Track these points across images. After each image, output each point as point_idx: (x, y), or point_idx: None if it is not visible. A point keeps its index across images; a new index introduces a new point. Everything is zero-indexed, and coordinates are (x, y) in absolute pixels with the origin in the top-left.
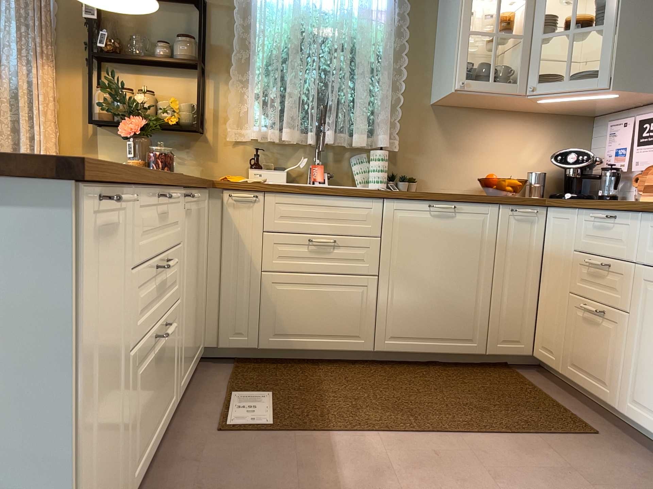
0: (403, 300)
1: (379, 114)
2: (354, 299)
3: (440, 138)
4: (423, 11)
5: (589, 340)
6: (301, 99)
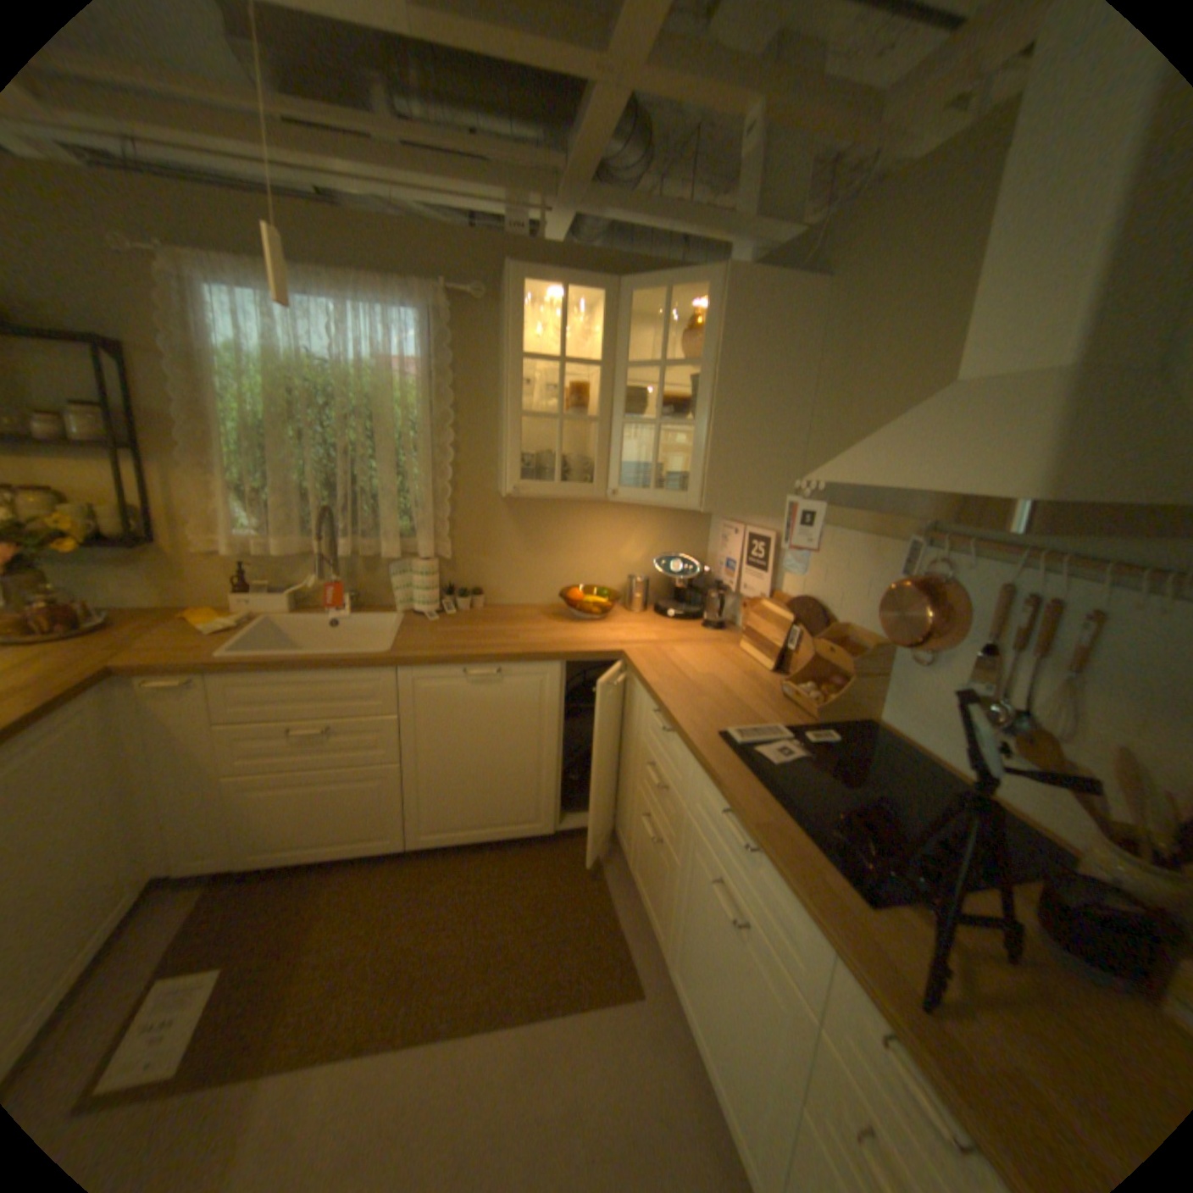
0: (438, 788)
1: (419, 512)
2: (367, 795)
3: (514, 536)
4: (477, 360)
5: (650, 859)
6: (296, 495)
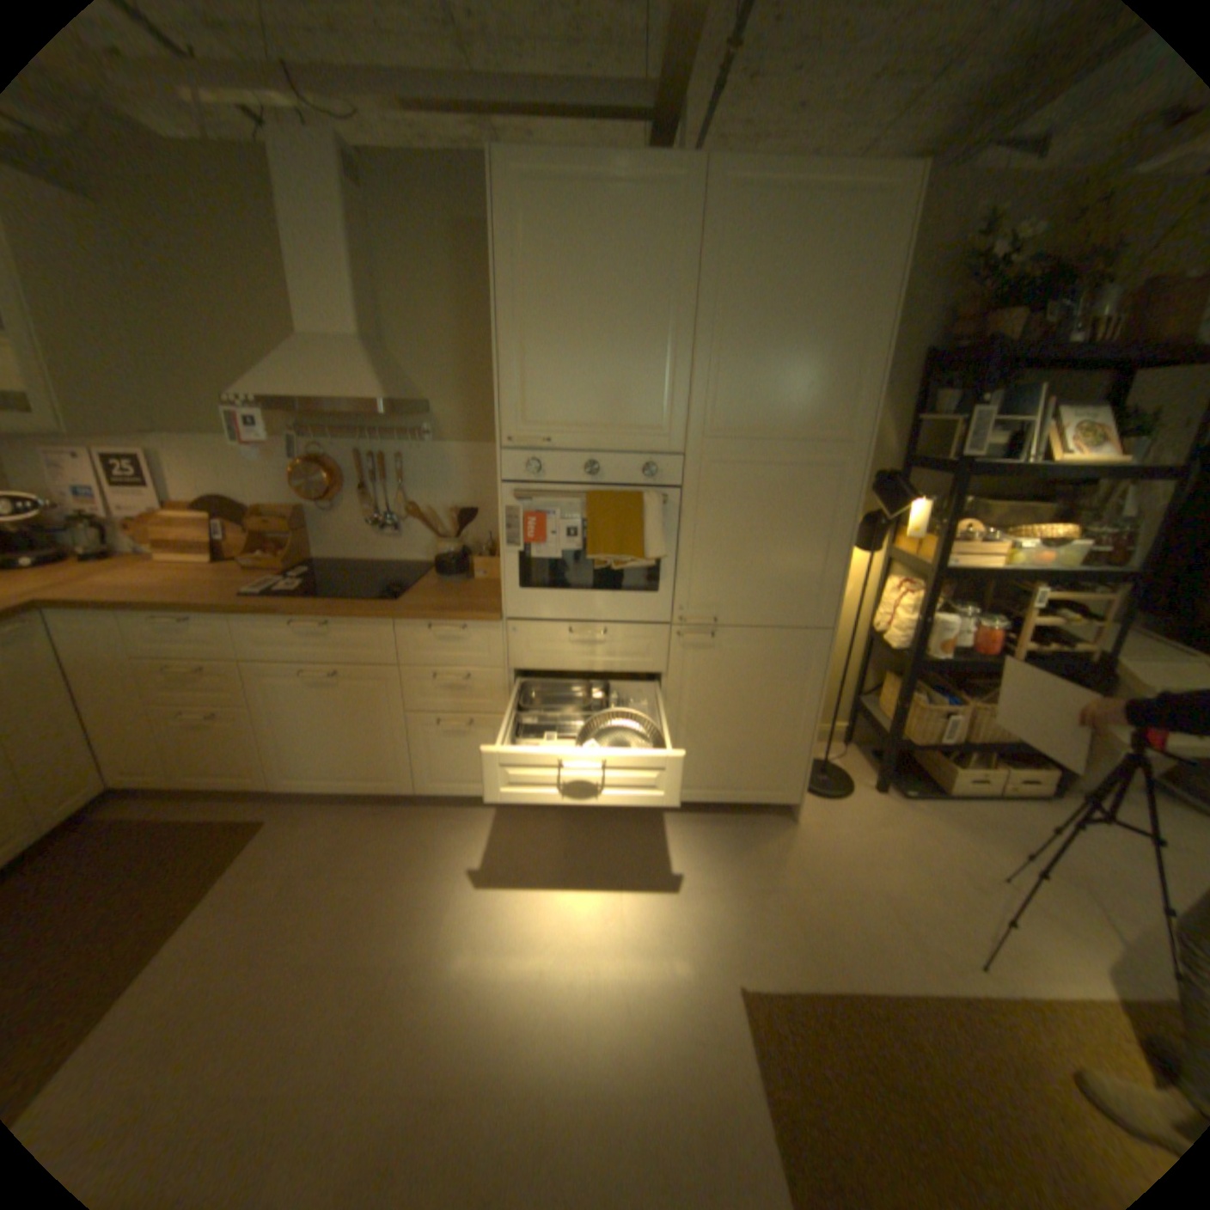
0: None
1: None
2: None
3: None
4: None
5: (201, 746)
6: None
